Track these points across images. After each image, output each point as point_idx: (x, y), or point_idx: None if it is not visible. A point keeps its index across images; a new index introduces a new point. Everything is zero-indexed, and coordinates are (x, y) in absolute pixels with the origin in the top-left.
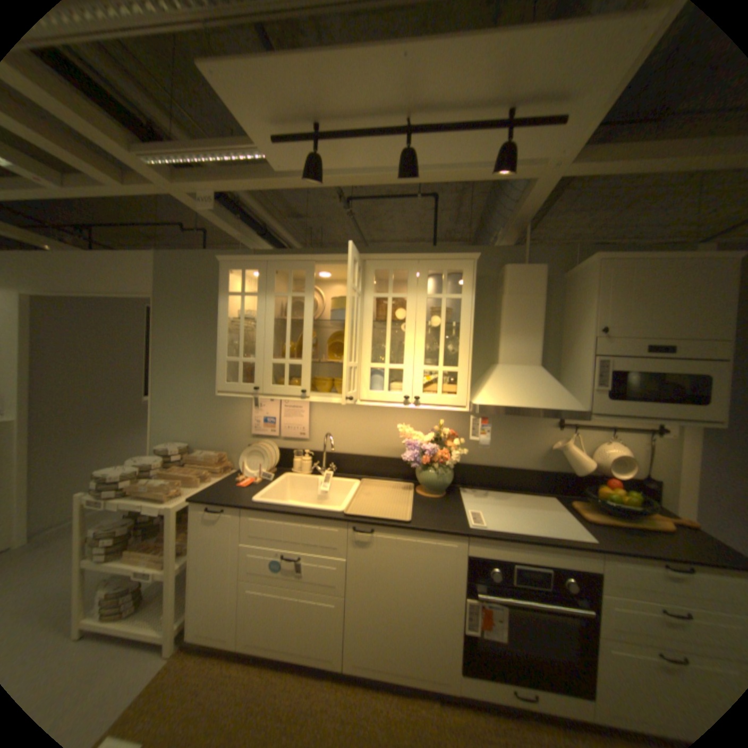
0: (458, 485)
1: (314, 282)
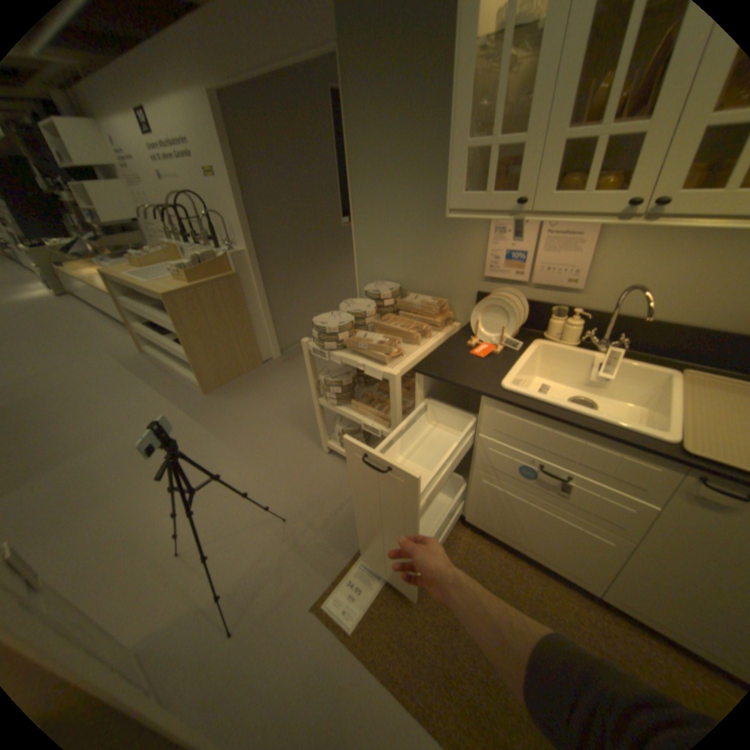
0: None
1: None
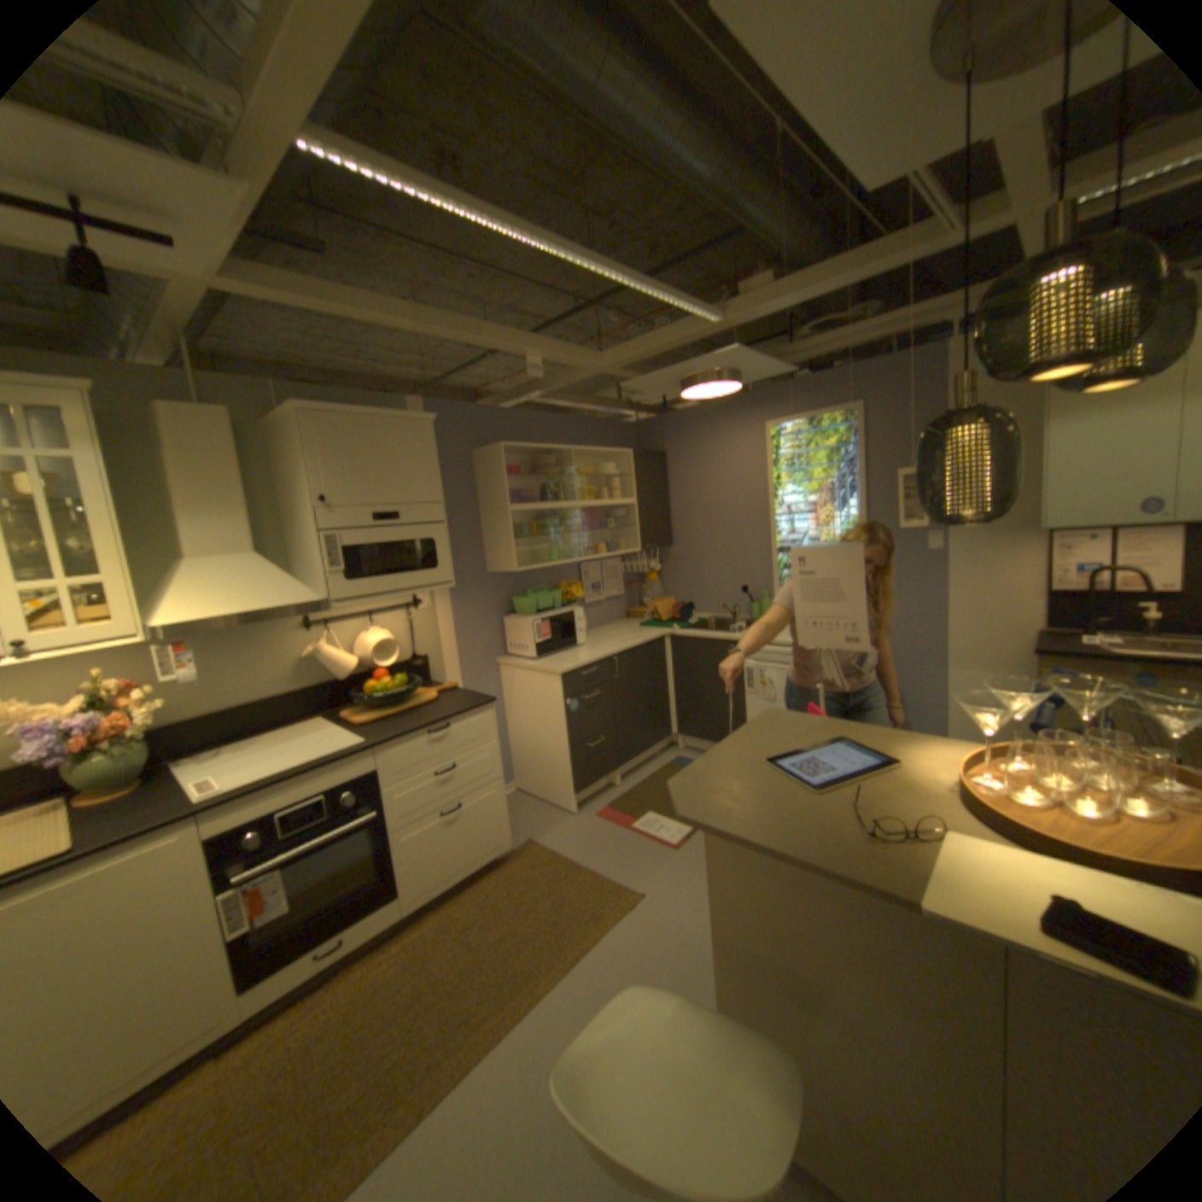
0: (164, 761)
1: None
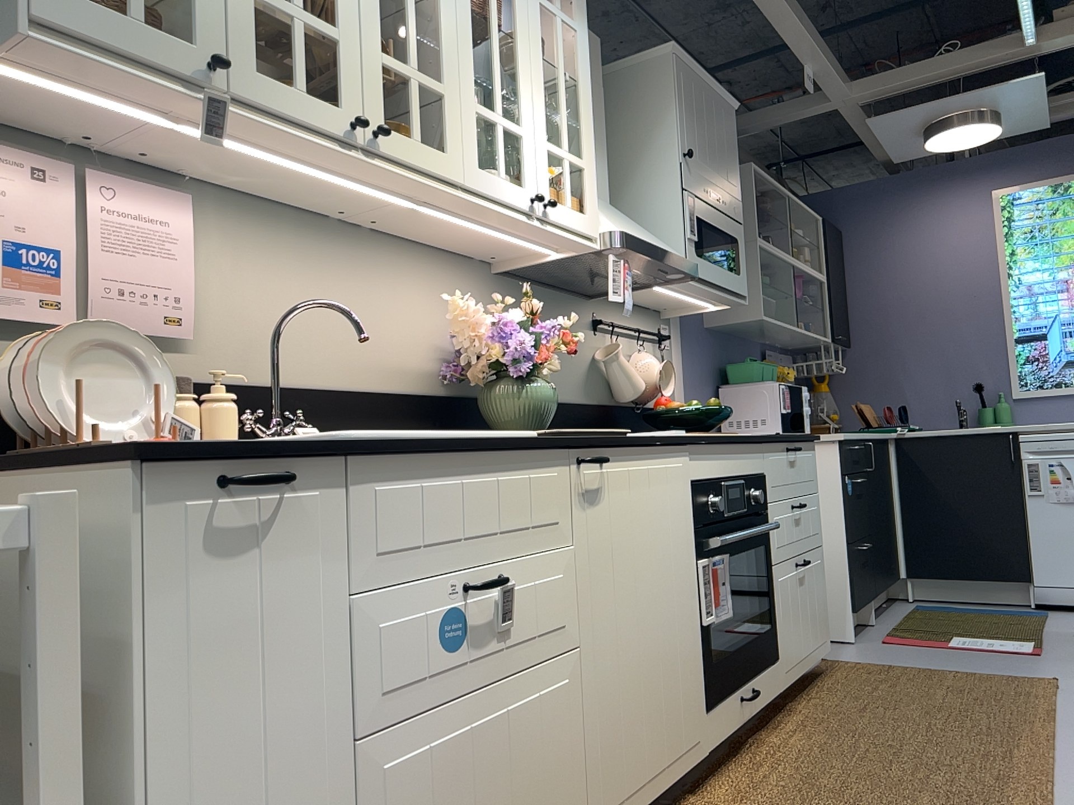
0: None
1: None
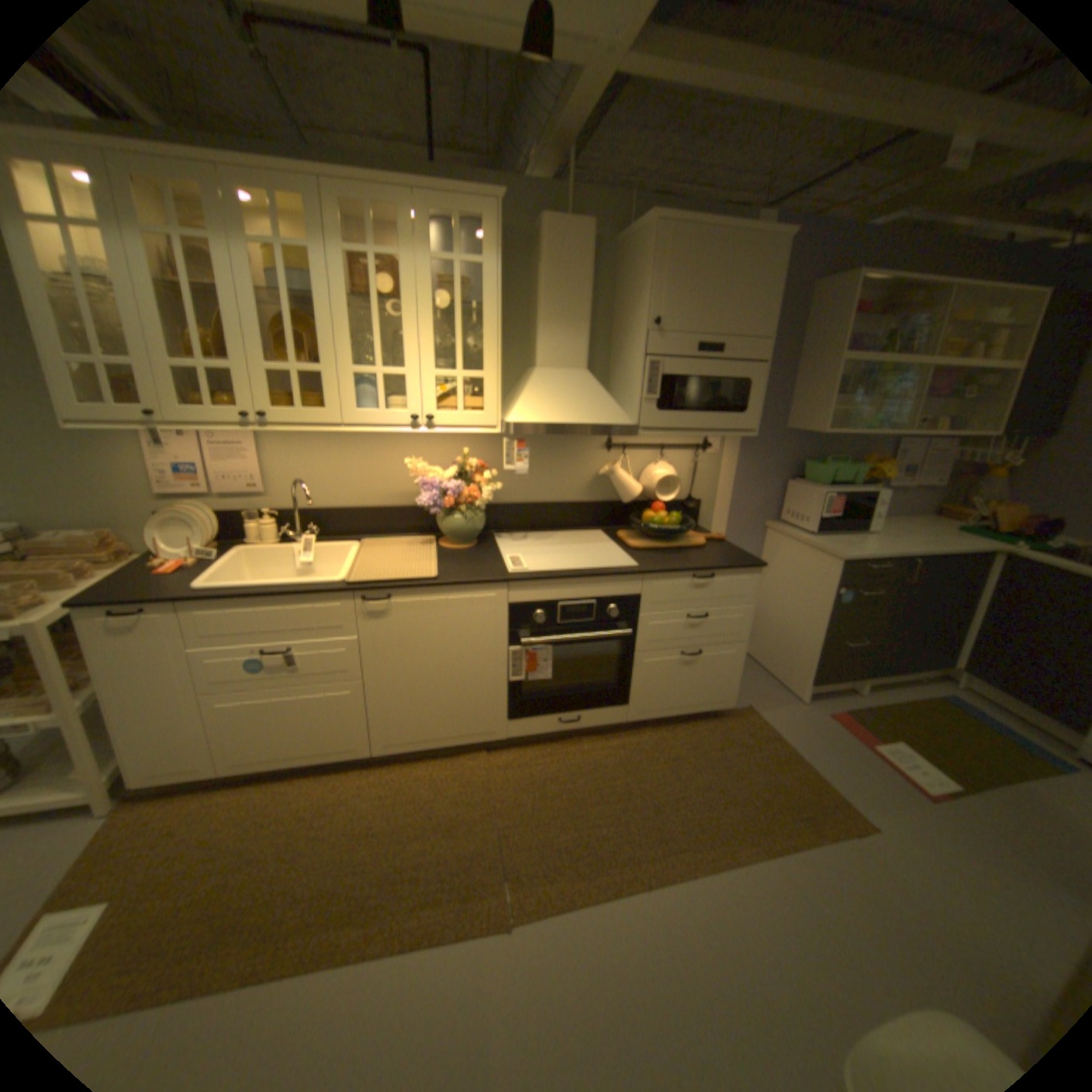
0: (492, 531)
1: (222, 209)
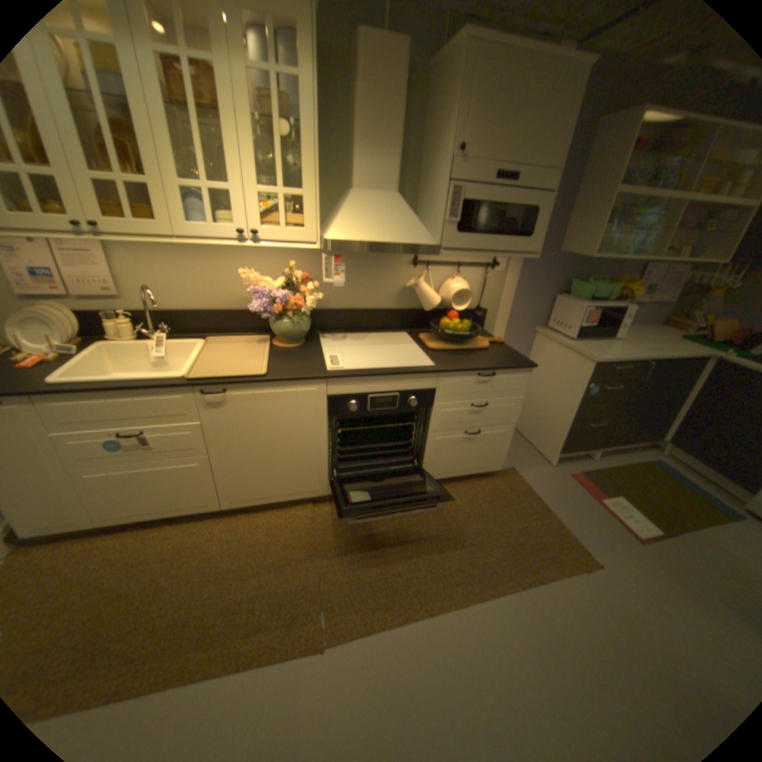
0: (318, 332)
1: None
